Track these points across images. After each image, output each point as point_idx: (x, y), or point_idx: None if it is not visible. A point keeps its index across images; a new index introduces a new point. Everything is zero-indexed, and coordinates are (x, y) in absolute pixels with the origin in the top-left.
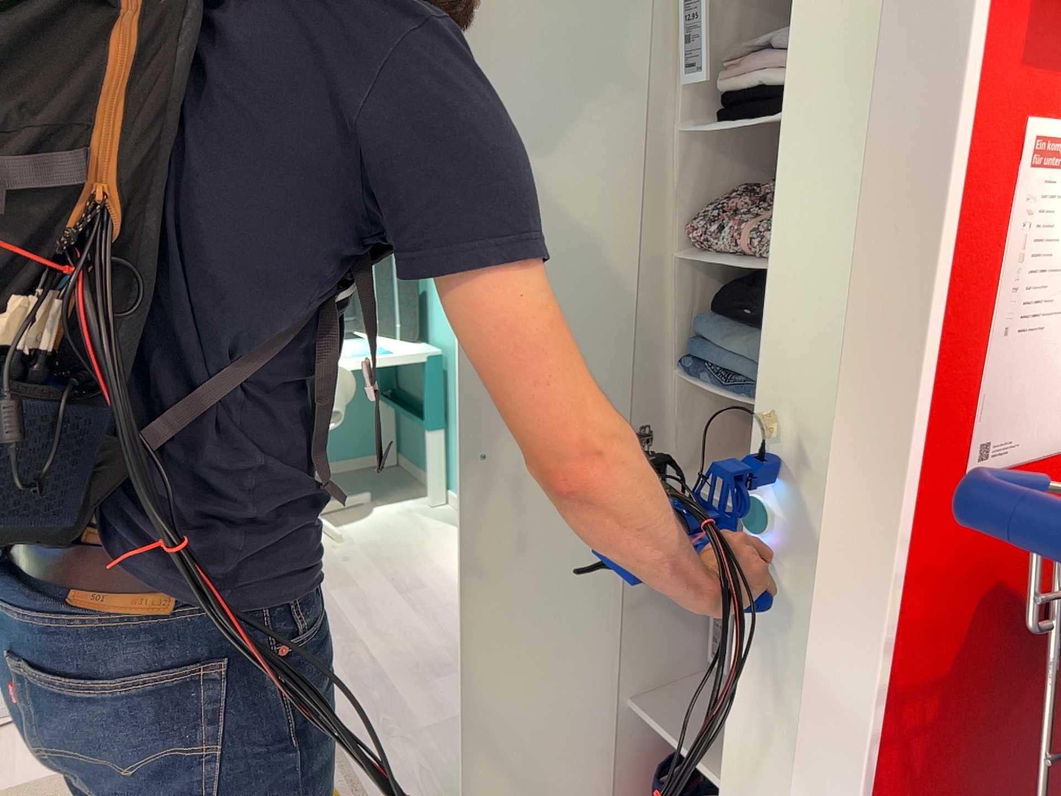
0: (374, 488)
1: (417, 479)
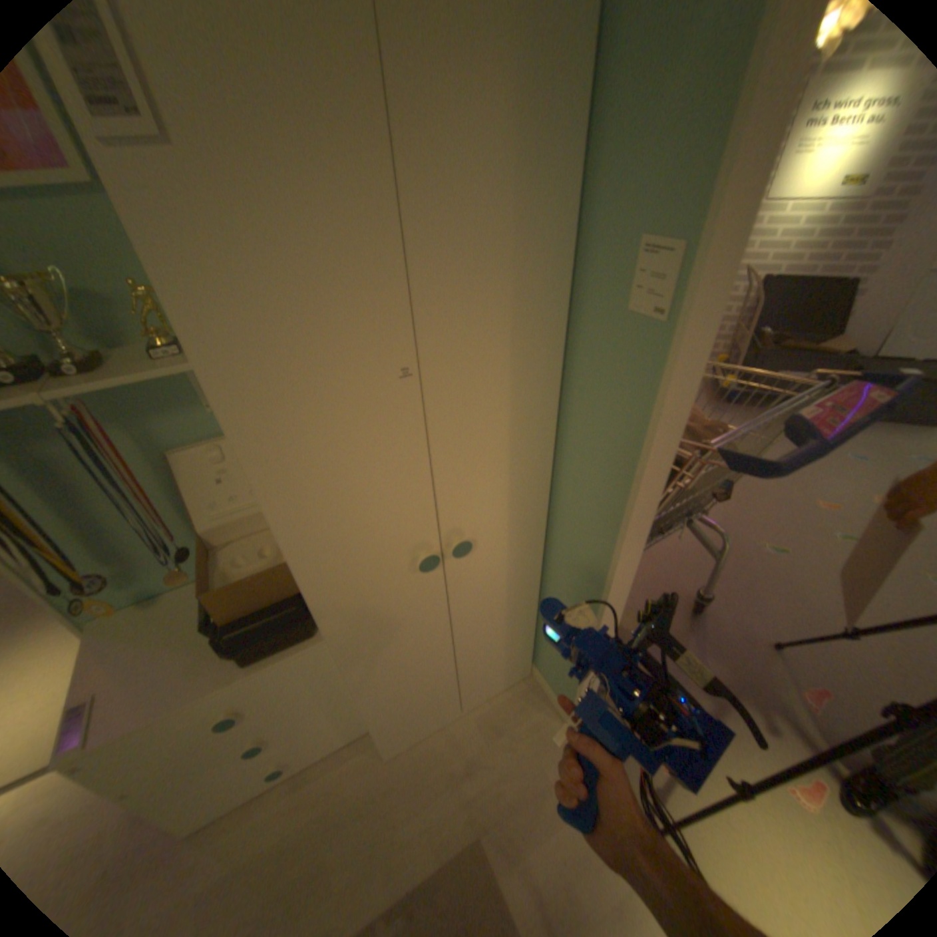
0: None
1: None
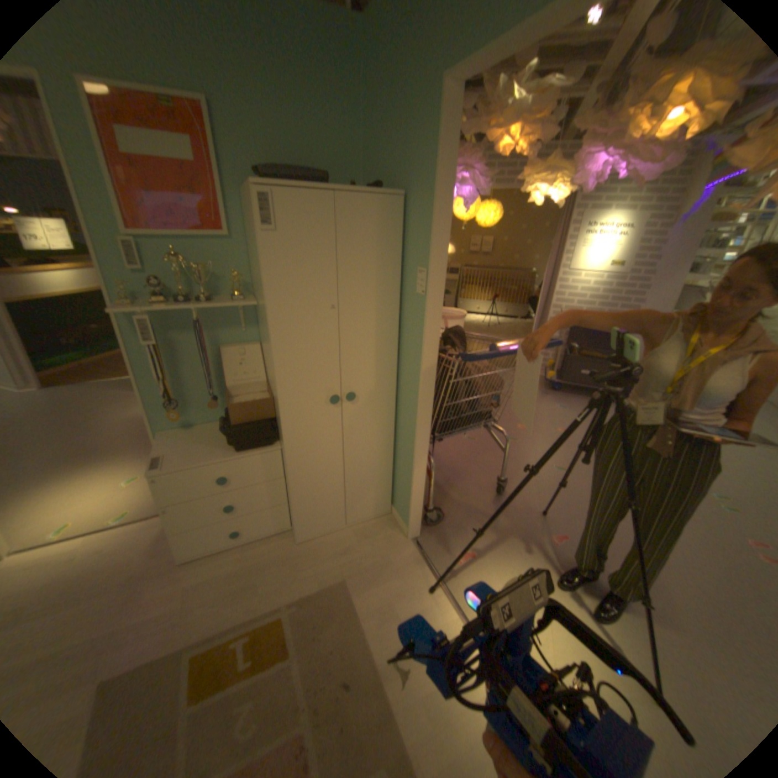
0: None
1: None
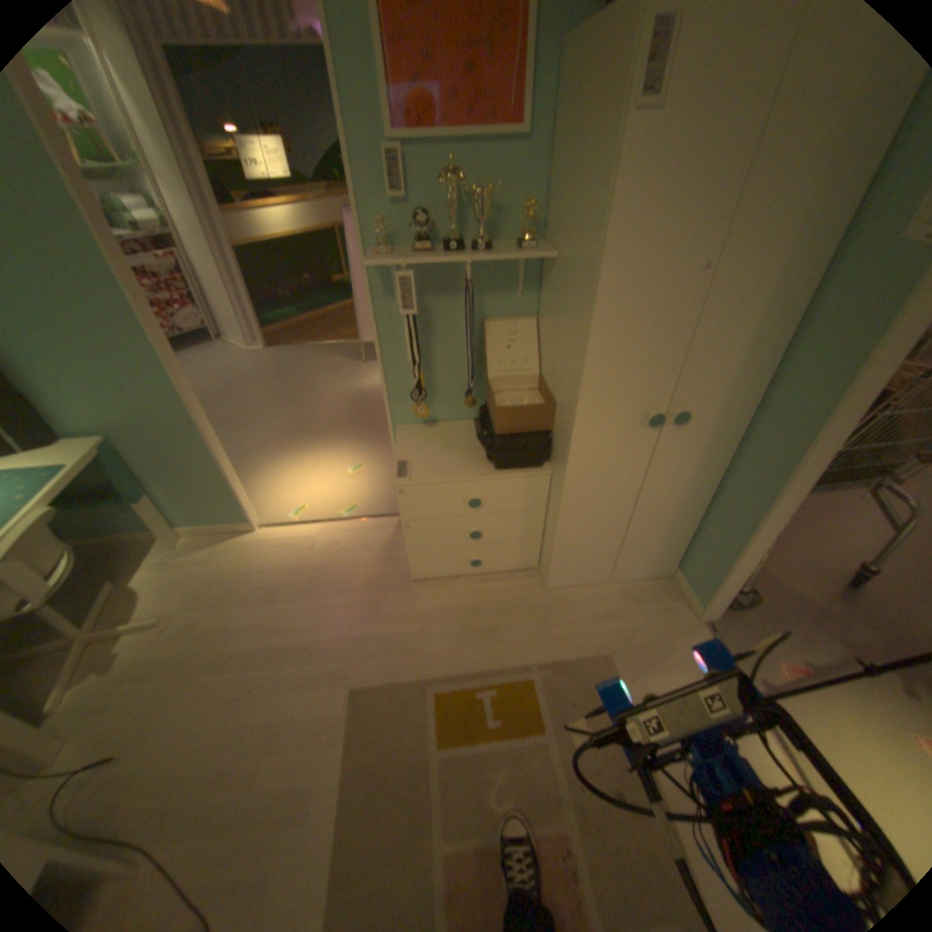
0: (90, 576)
1: (114, 542)
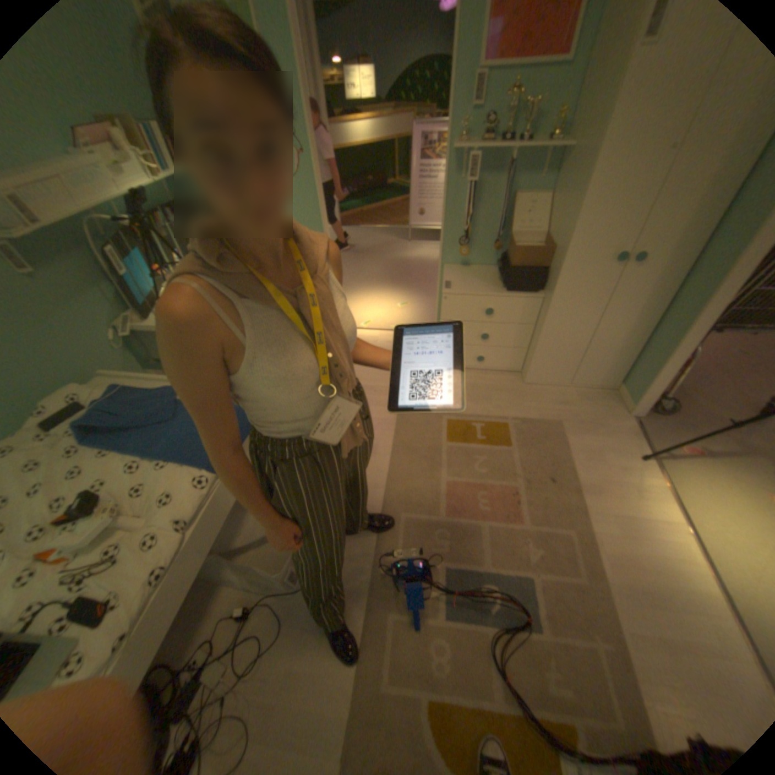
0: None
1: None
